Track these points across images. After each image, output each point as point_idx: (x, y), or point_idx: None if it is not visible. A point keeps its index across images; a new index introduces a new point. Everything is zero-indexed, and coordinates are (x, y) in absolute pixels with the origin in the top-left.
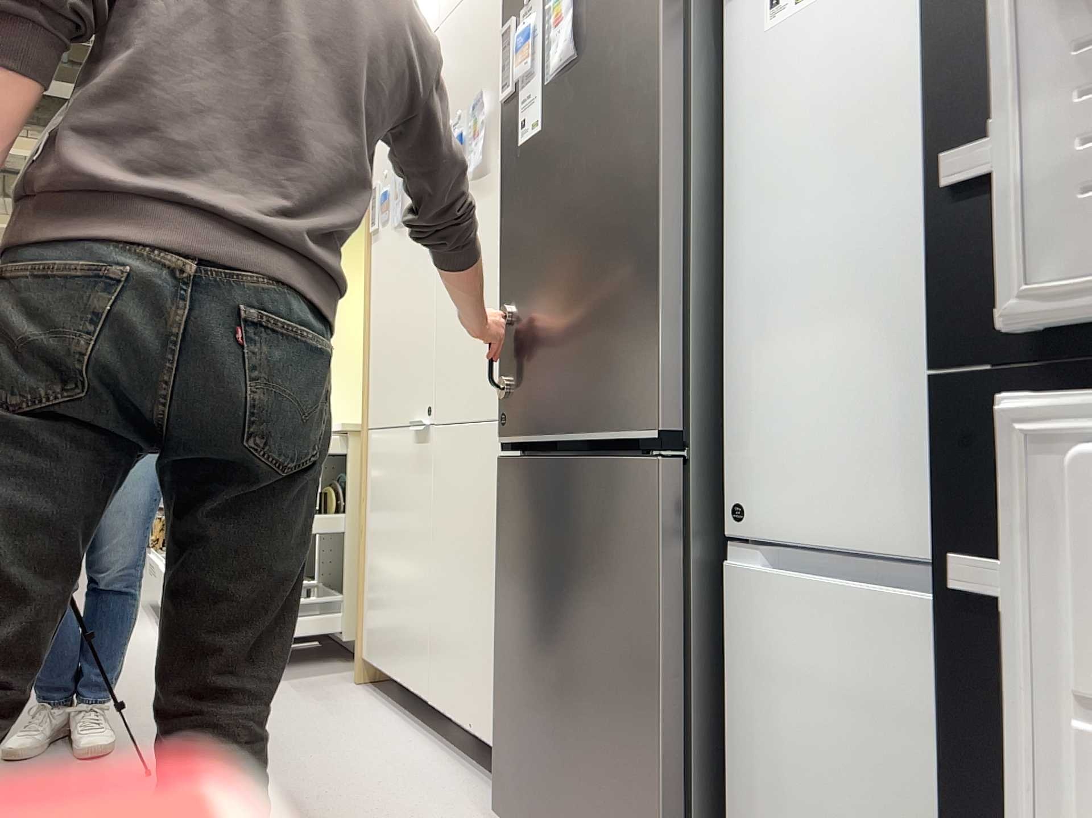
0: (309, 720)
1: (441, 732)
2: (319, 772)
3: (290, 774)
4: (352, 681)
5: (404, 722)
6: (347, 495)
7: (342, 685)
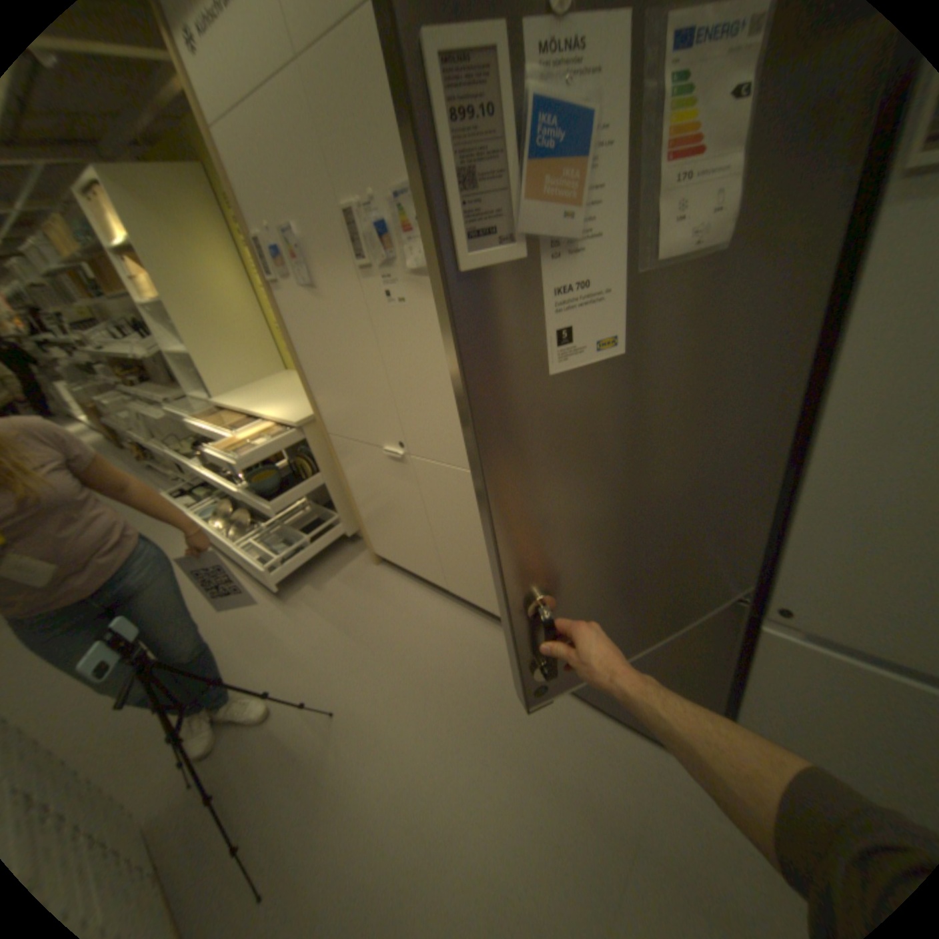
0: (375, 611)
1: (454, 594)
2: (420, 663)
3: (406, 672)
4: (370, 562)
5: (428, 592)
6: (313, 458)
7: (367, 568)
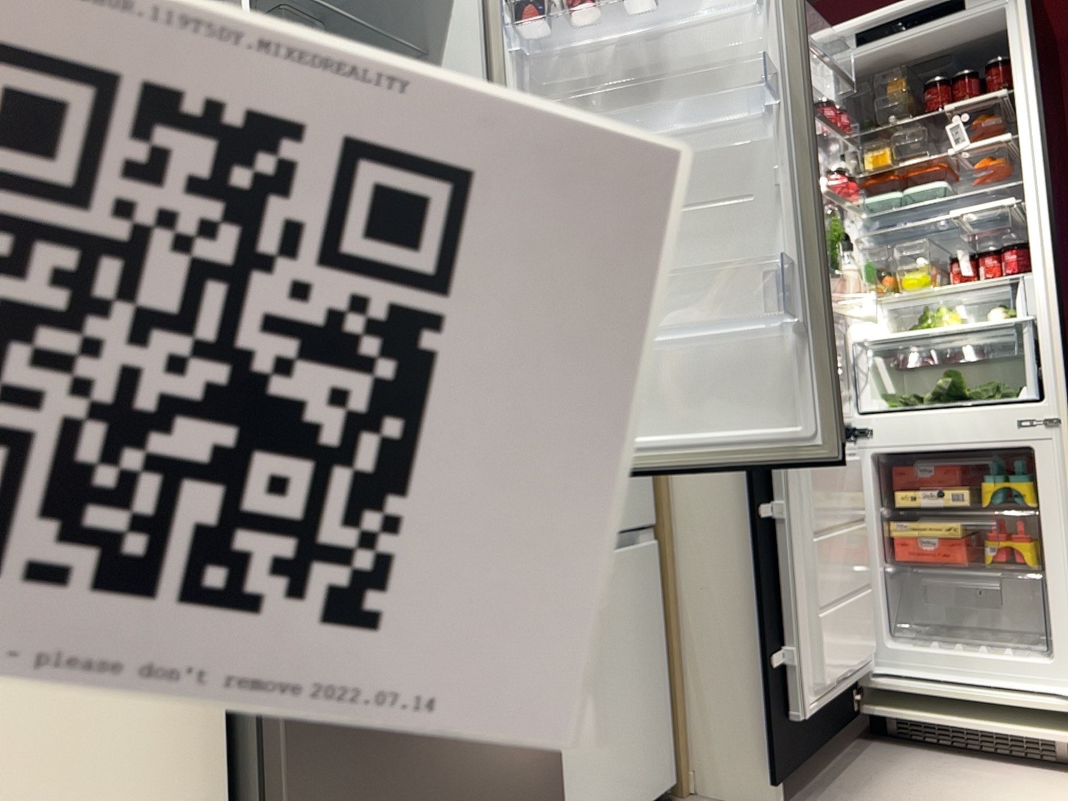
0: None
1: None
2: None
3: None
4: None
5: None
6: None
7: None
